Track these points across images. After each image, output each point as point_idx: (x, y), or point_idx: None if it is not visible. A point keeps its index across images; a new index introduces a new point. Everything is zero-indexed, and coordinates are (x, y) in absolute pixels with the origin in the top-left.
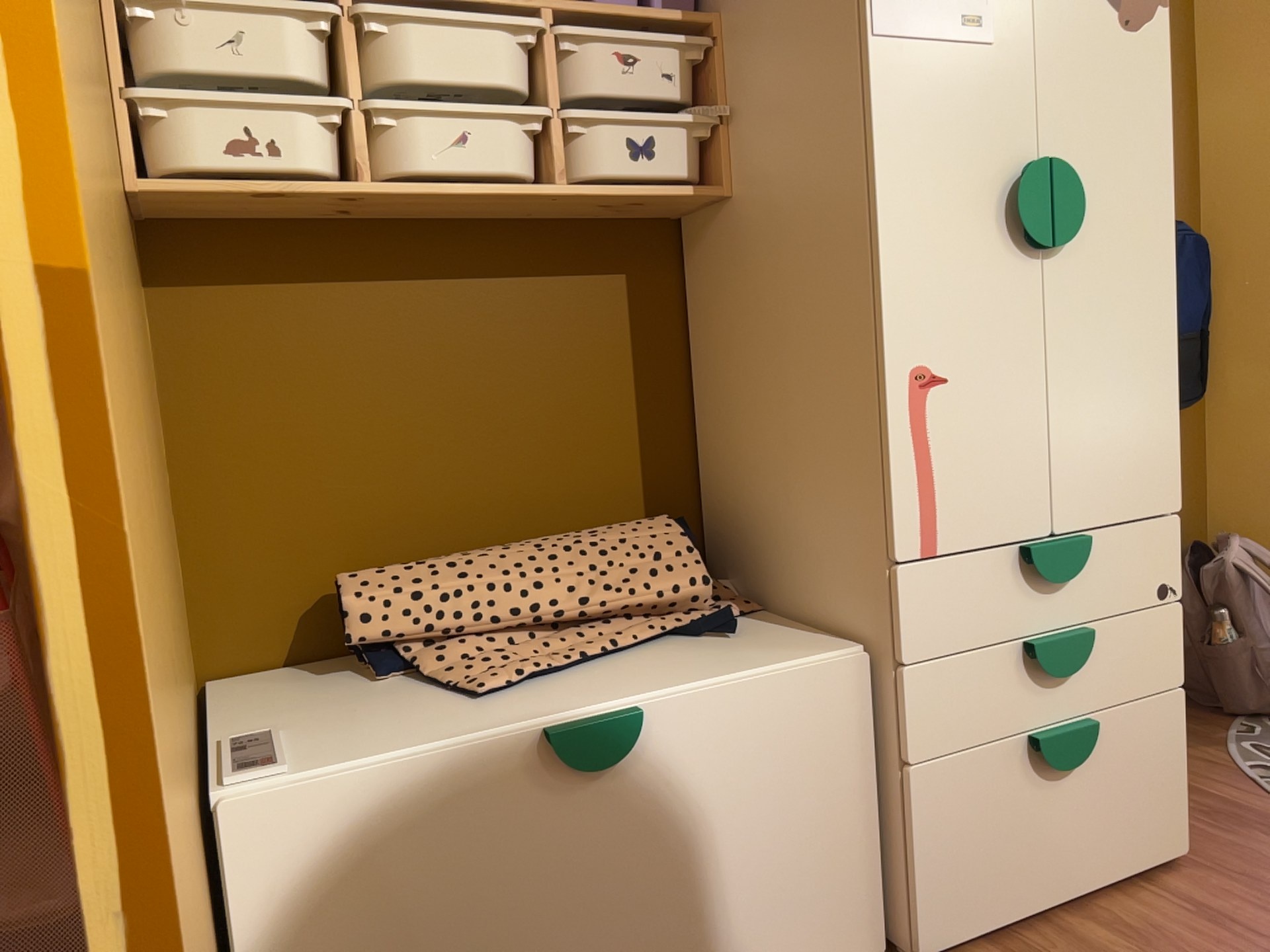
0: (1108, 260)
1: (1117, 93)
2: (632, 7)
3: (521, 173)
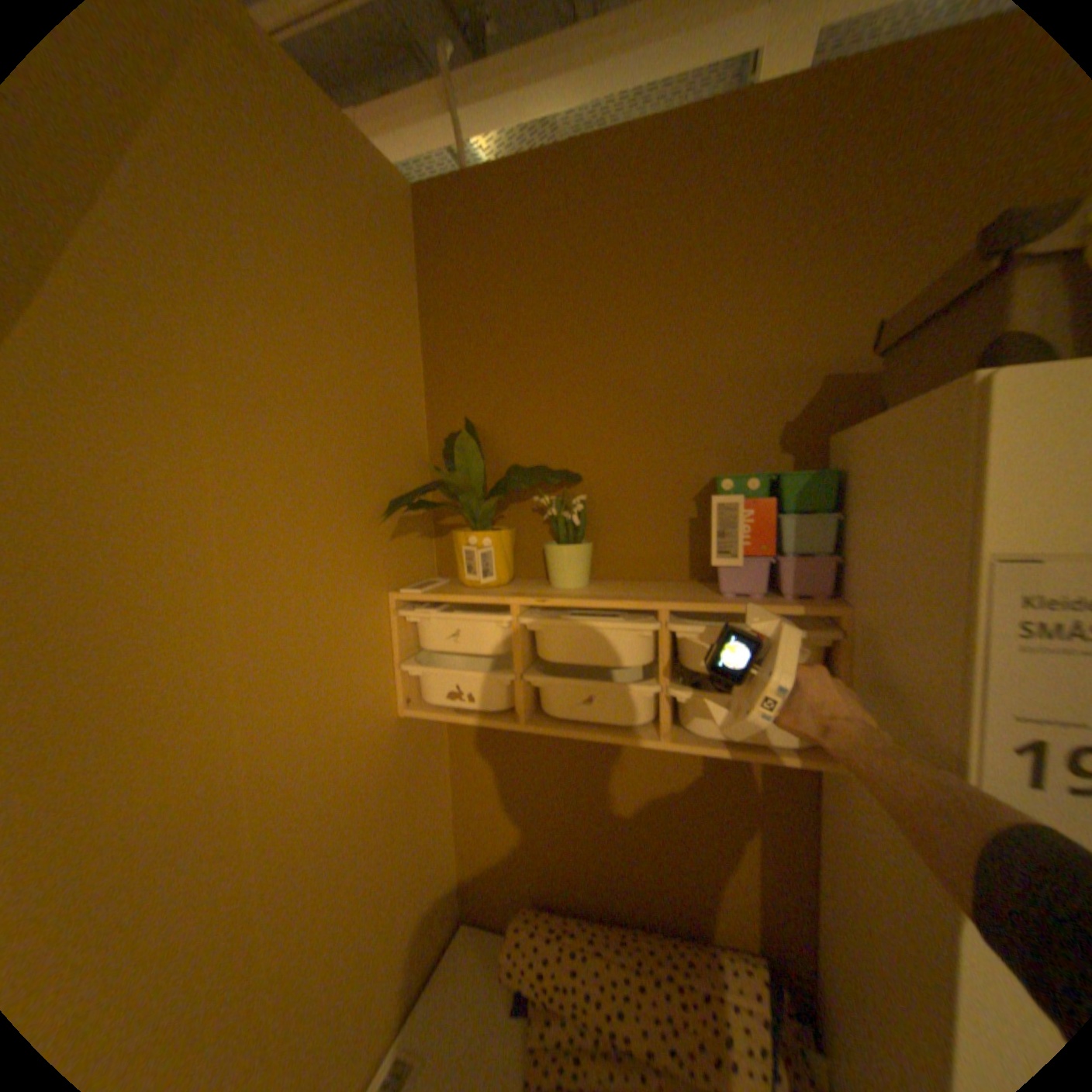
0: None
1: None
2: (750, 603)
3: (636, 725)
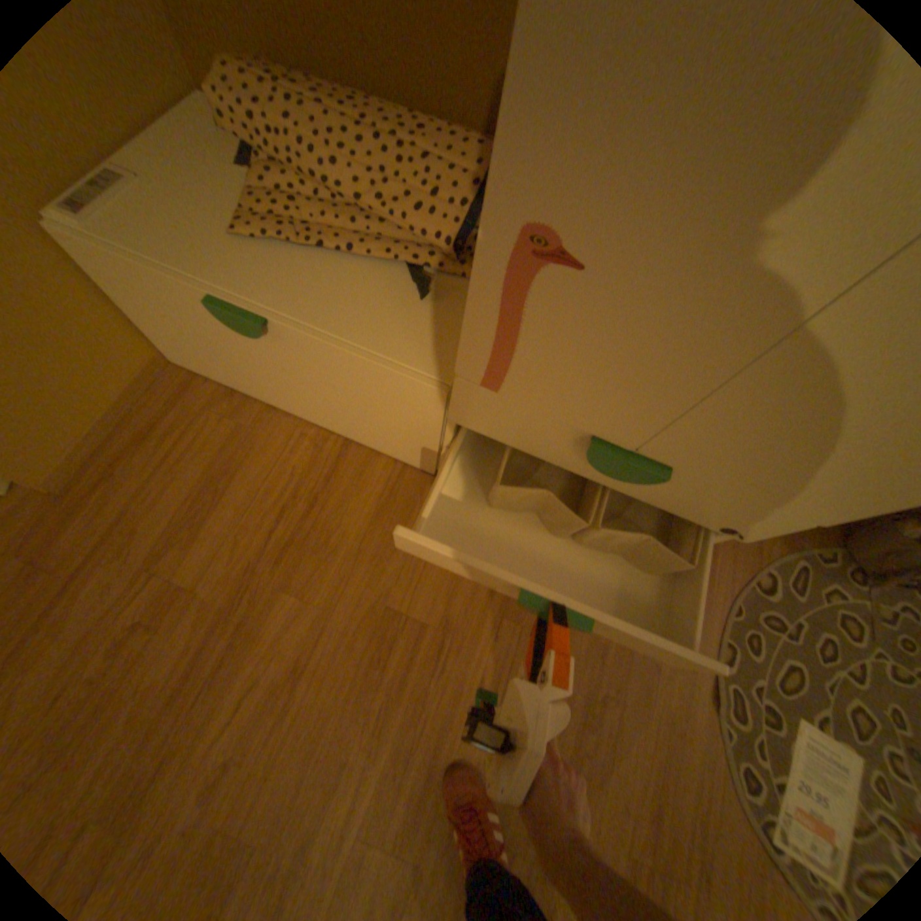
0: None
1: None
2: None
3: None
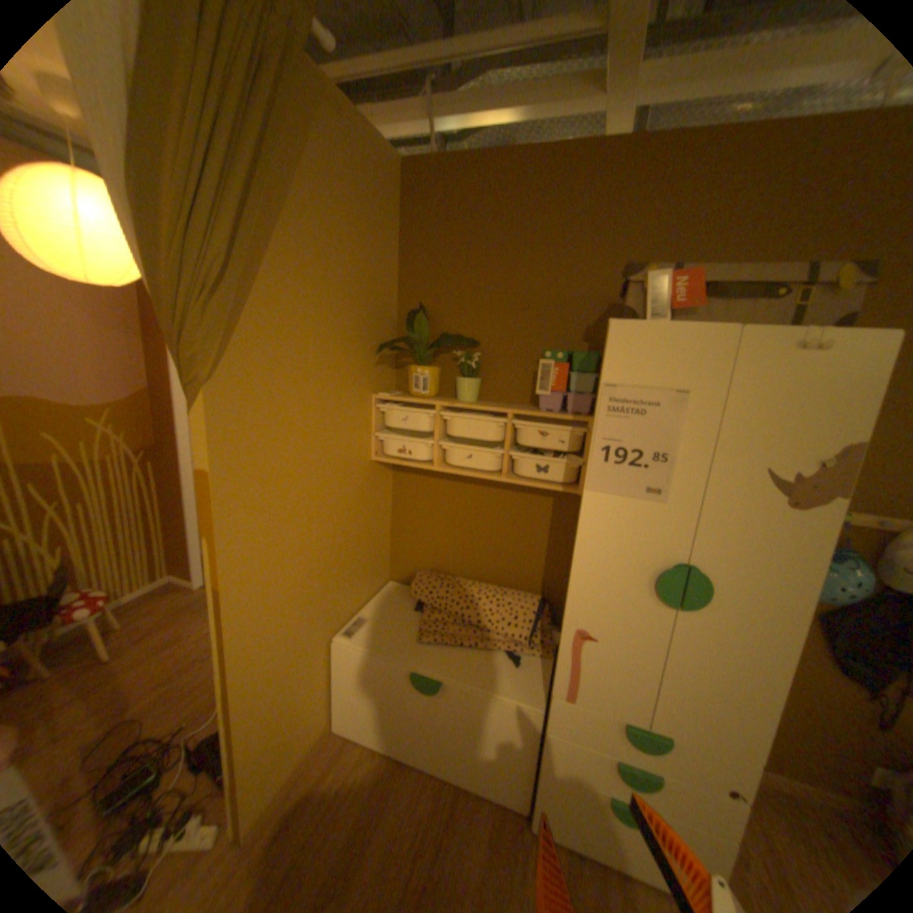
0: (734, 626)
1: (773, 542)
2: (548, 413)
3: (490, 470)
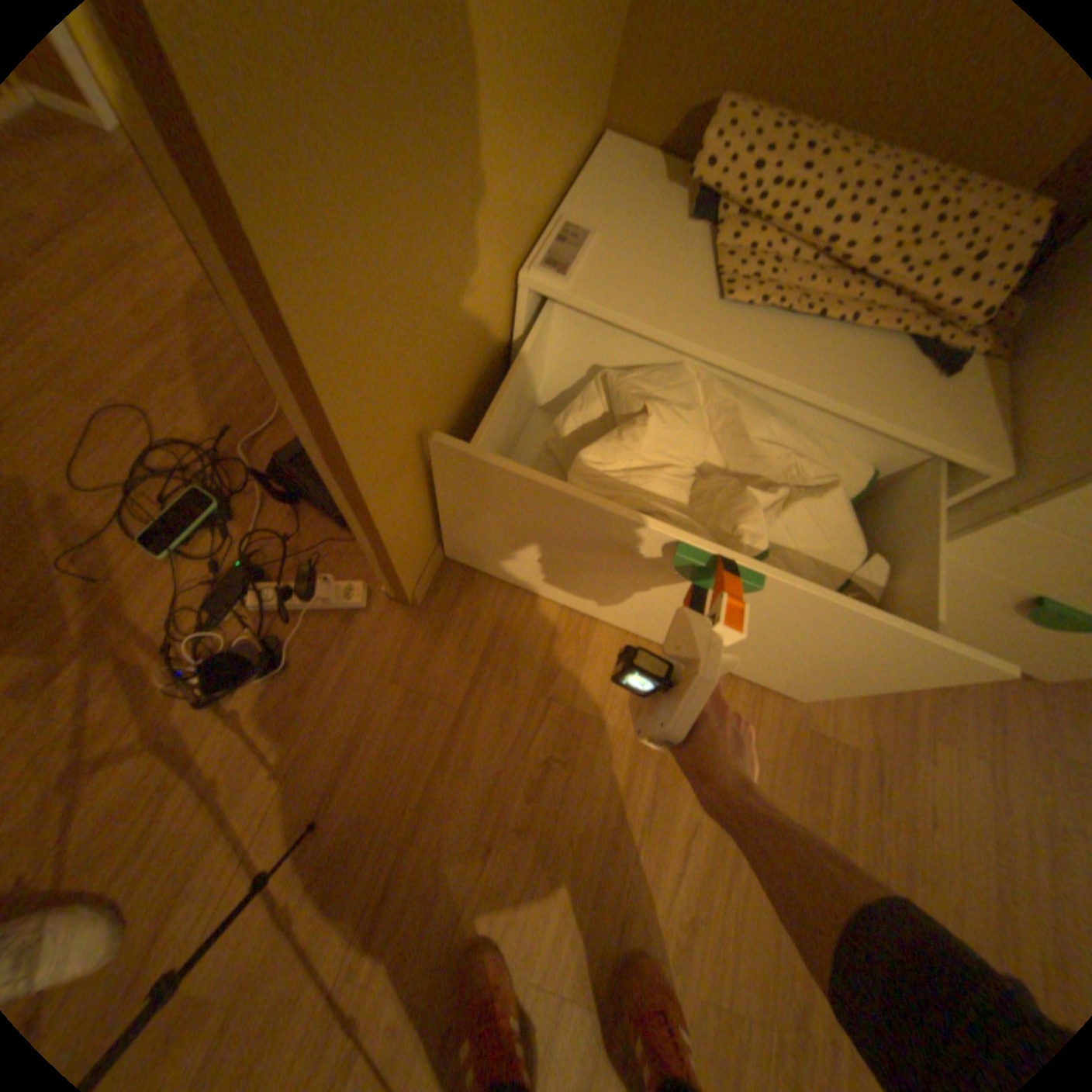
0: None
1: None
2: None
3: None
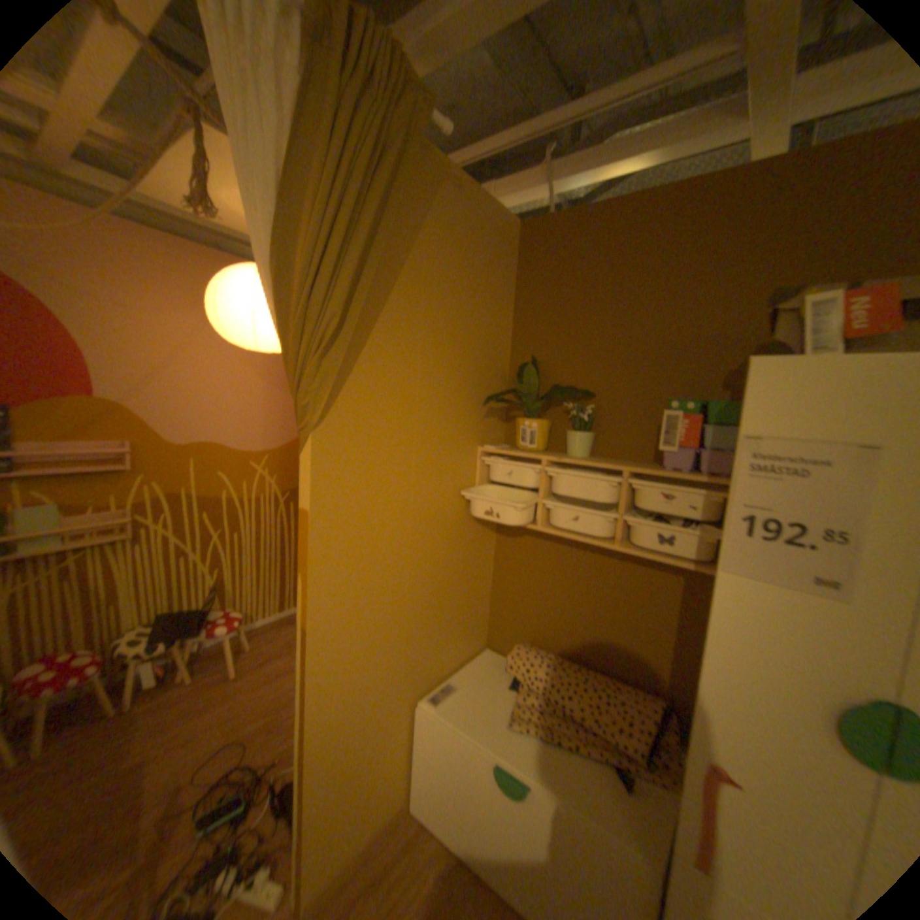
0: None
1: None
2: (675, 472)
3: (601, 535)
